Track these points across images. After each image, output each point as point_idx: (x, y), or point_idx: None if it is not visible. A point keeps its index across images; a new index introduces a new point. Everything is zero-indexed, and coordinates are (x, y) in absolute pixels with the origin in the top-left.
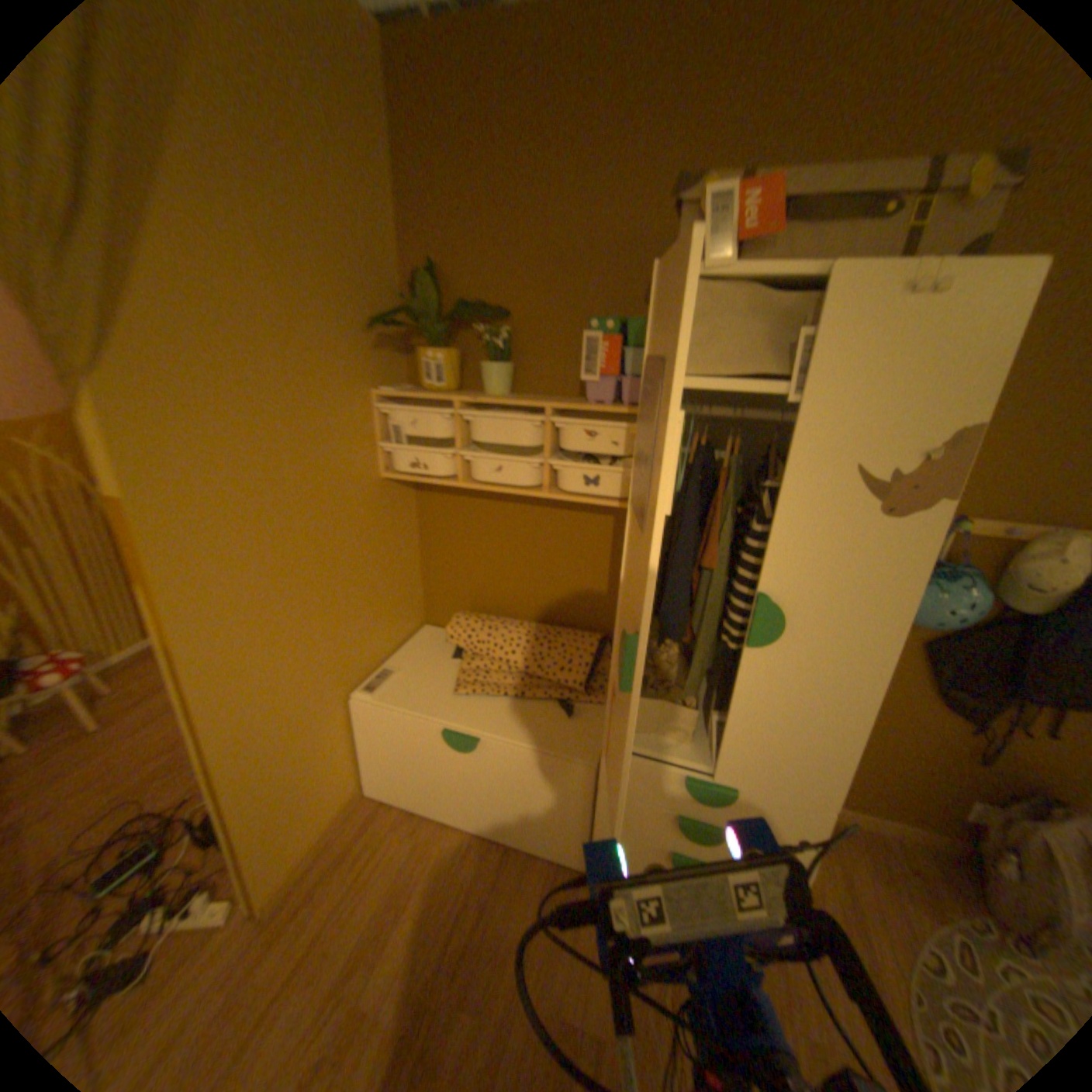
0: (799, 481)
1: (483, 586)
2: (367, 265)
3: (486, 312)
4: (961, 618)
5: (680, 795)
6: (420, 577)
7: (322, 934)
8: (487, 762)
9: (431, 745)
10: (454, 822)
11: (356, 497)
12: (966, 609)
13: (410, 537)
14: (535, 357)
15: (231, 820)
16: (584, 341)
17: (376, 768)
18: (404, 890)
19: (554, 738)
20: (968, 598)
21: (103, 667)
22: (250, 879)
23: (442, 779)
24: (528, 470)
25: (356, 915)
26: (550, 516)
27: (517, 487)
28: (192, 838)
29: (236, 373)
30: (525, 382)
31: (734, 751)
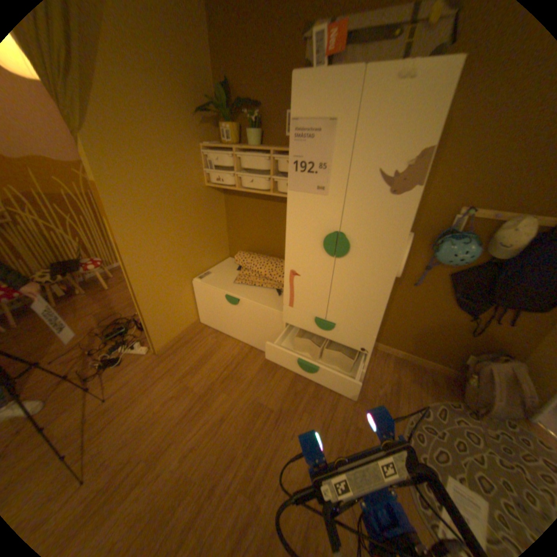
0: (354, 178)
1: (252, 240)
2: (194, 81)
3: (247, 103)
4: (460, 258)
5: (313, 325)
6: (226, 235)
7: (177, 363)
8: (243, 310)
9: (222, 301)
10: (232, 335)
11: (192, 193)
12: (462, 254)
13: (220, 216)
14: (271, 126)
15: (143, 315)
16: (287, 115)
17: (203, 311)
18: (209, 354)
19: (269, 302)
20: (464, 248)
21: (109, 268)
22: (152, 339)
23: (227, 317)
24: (263, 181)
25: (190, 360)
26: (279, 206)
27: (259, 190)
28: (136, 328)
29: (134, 132)
30: (267, 139)
31: (333, 306)
